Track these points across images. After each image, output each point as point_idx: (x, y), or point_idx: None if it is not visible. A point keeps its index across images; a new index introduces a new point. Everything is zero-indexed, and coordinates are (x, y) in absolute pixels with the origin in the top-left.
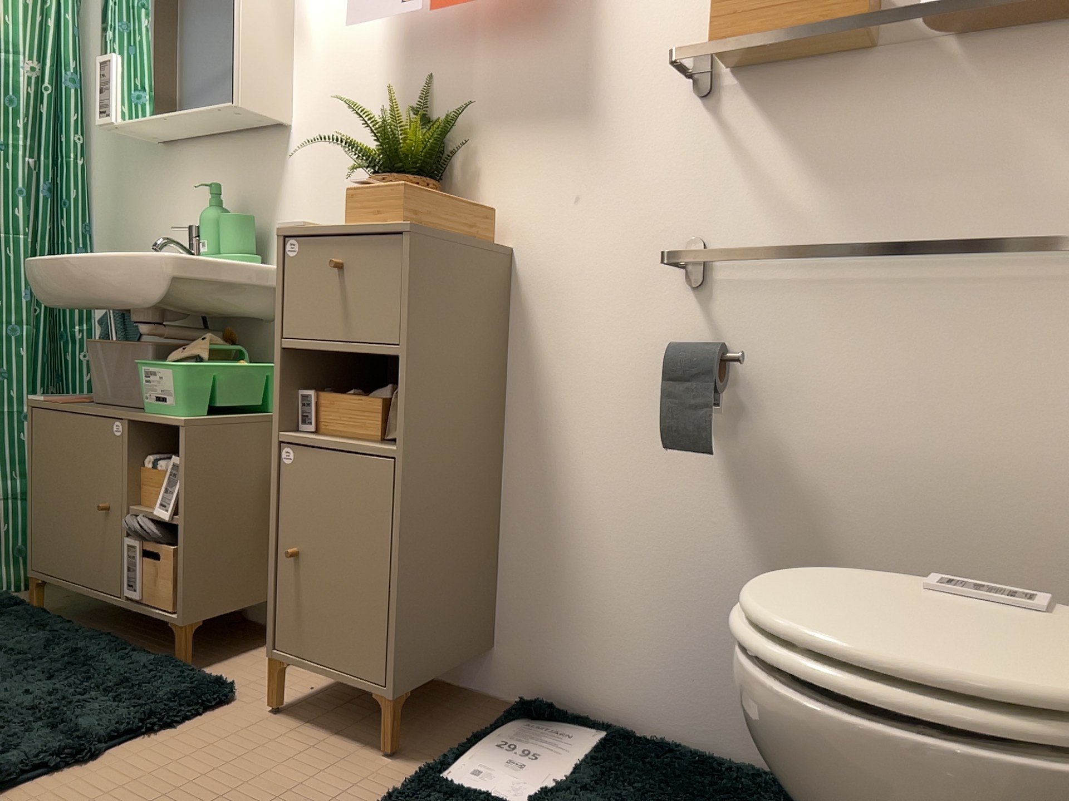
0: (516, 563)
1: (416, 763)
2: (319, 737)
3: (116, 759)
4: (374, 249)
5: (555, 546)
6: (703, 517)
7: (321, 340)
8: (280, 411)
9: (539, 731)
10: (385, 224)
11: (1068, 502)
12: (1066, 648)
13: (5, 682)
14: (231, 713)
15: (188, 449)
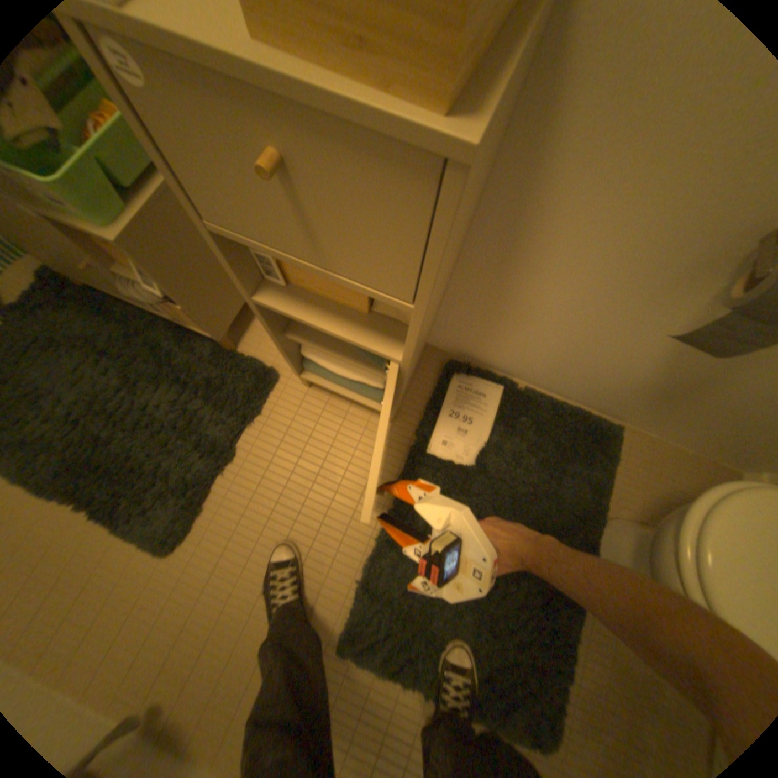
0: (460, 303)
1: (406, 423)
2: (345, 407)
3: (246, 452)
4: (364, 149)
5: (497, 305)
6: (644, 332)
7: (278, 245)
8: (245, 281)
9: (468, 393)
10: (399, 100)
11: None
12: None
13: (135, 399)
14: (285, 391)
15: (141, 259)
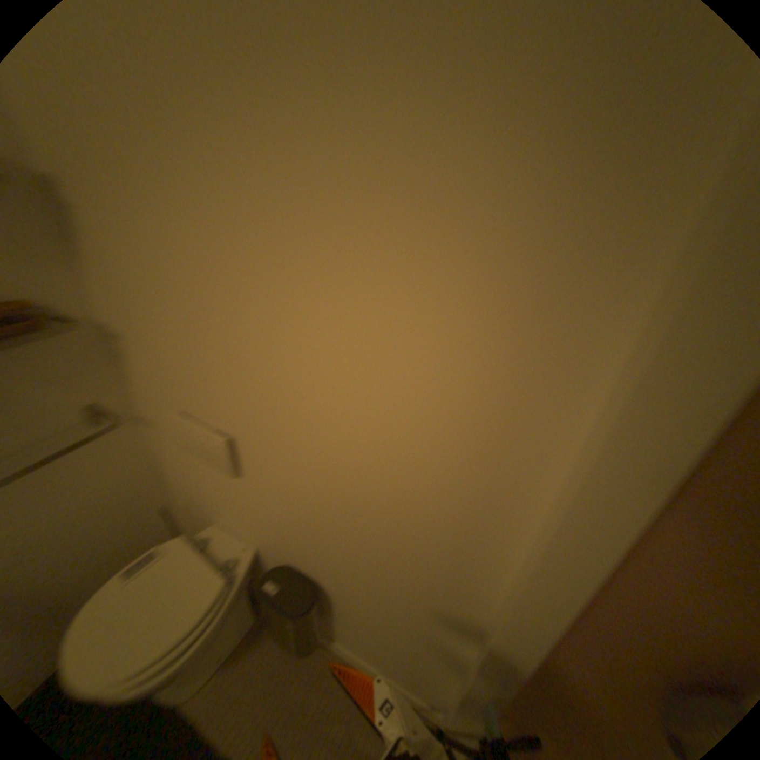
0: None
1: None
2: None
3: None
4: None
5: None
6: None
7: None
8: None
9: None
10: None
11: (107, 501)
12: (184, 573)
13: None
14: None
15: None
